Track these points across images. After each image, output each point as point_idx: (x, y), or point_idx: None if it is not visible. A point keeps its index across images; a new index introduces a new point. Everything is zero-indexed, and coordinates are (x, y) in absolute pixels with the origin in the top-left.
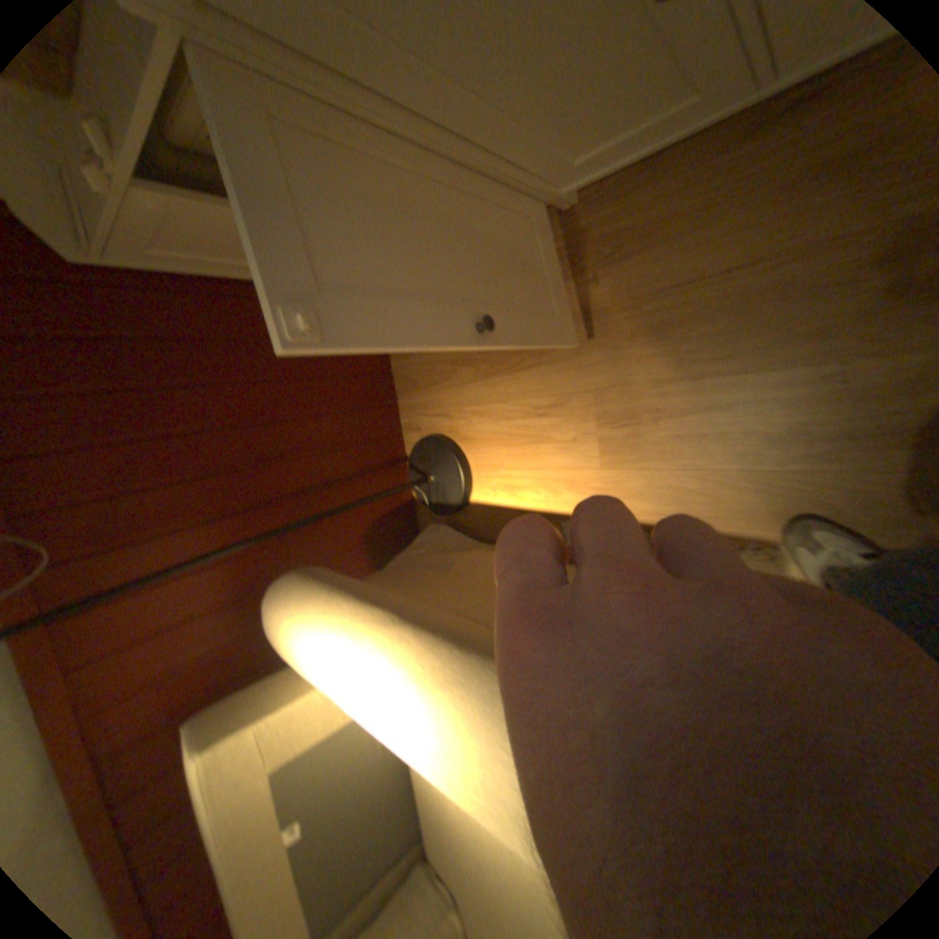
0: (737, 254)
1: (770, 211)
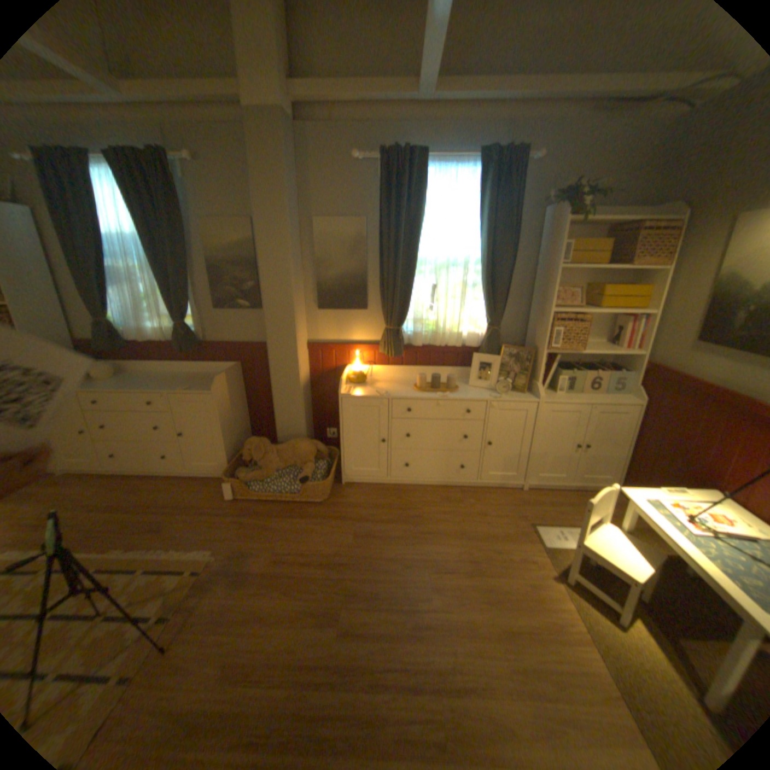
0: (72, 494)
1: (84, 490)
